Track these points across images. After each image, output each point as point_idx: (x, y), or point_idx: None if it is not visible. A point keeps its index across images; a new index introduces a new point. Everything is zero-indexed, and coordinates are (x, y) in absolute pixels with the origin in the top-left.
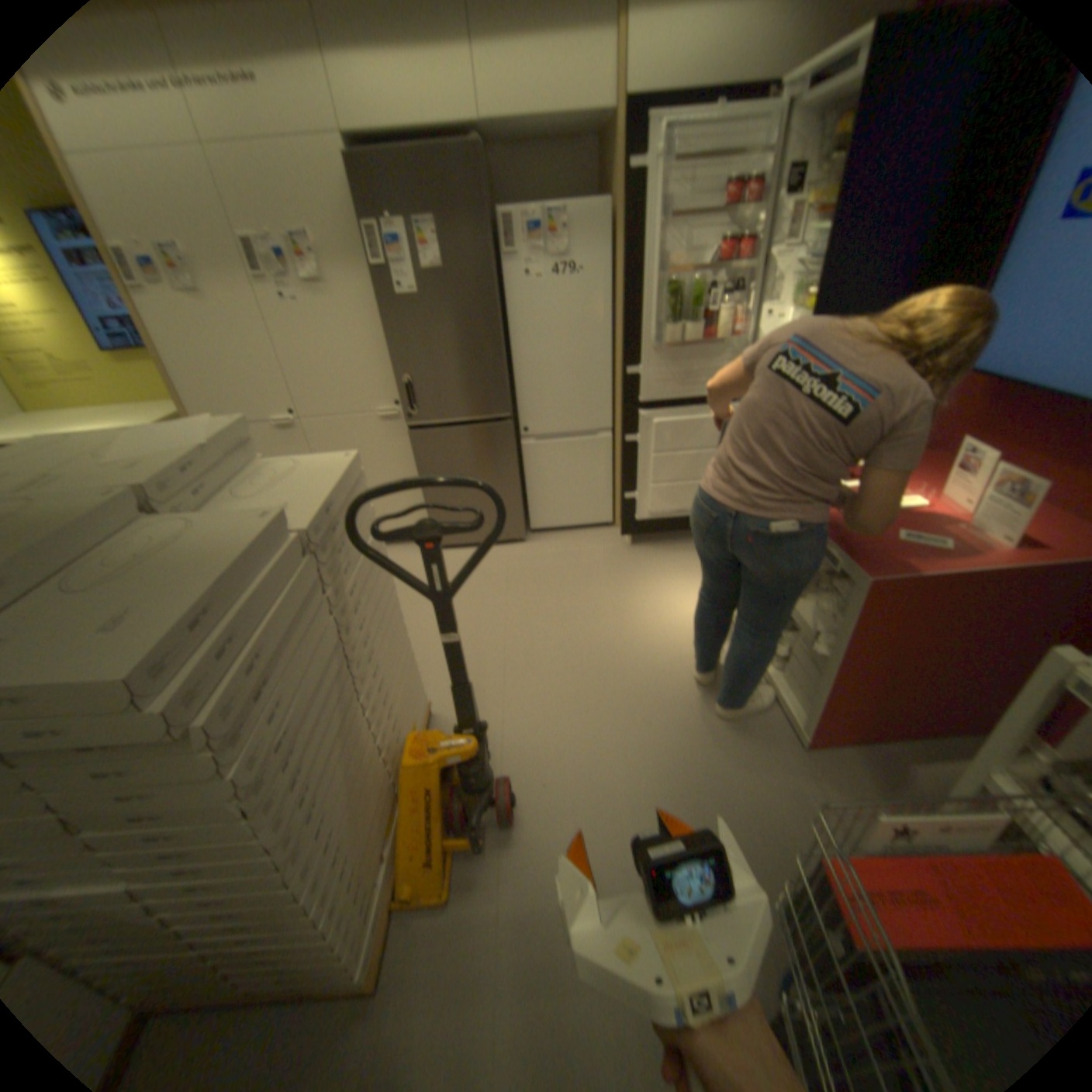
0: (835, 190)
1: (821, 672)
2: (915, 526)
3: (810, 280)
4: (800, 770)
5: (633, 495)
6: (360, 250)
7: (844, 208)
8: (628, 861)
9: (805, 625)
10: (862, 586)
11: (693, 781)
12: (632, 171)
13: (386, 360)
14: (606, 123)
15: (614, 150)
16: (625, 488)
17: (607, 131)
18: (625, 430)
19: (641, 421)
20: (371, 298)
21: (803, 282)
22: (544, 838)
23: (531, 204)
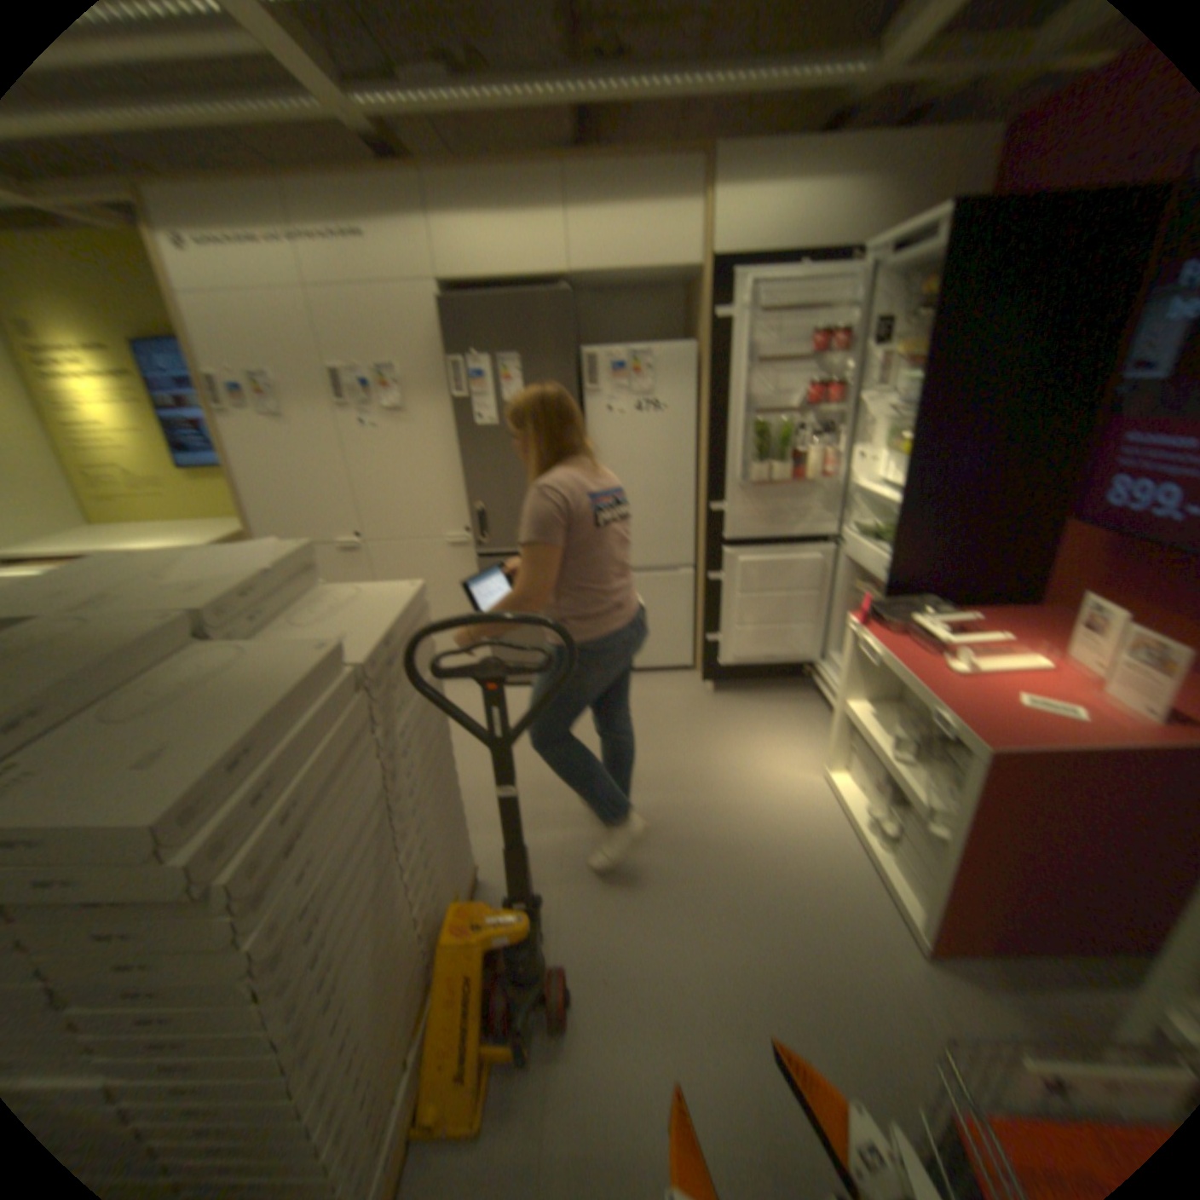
0: (927, 345)
1: (942, 862)
2: (1041, 692)
3: (906, 427)
4: (922, 990)
5: (718, 640)
6: (450, 388)
7: (937, 363)
8: (708, 1100)
9: (919, 802)
10: (984, 760)
11: (790, 995)
12: (721, 323)
13: (465, 491)
14: (695, 281)
15: (704, 304)
16: (710, 632)
17: (696, 287)
18: (710, 570)
19: (728, 562)
20: (456, 432)
21: (898, 429)
22: (604, 1060)
23: (620, 350)
